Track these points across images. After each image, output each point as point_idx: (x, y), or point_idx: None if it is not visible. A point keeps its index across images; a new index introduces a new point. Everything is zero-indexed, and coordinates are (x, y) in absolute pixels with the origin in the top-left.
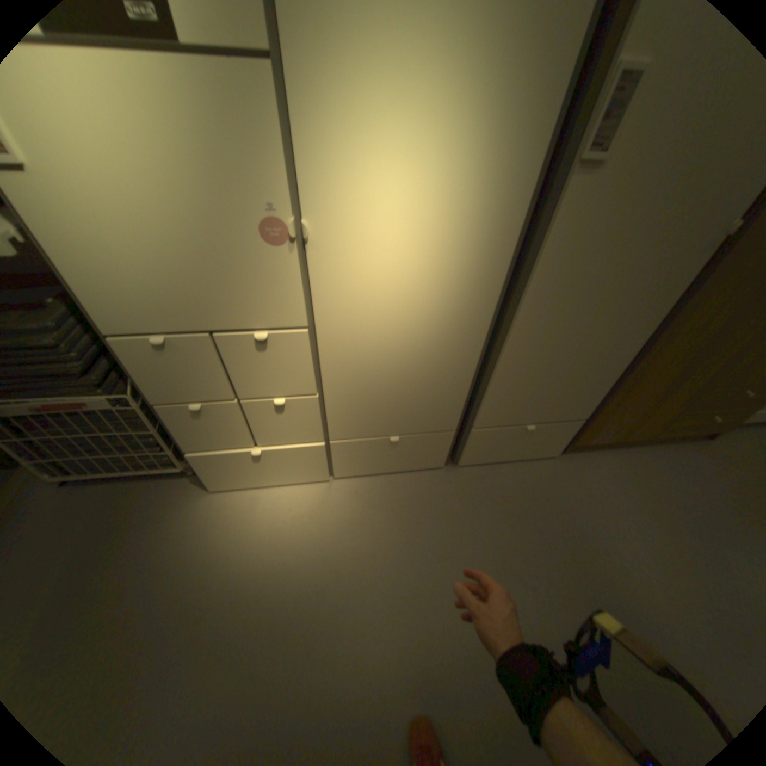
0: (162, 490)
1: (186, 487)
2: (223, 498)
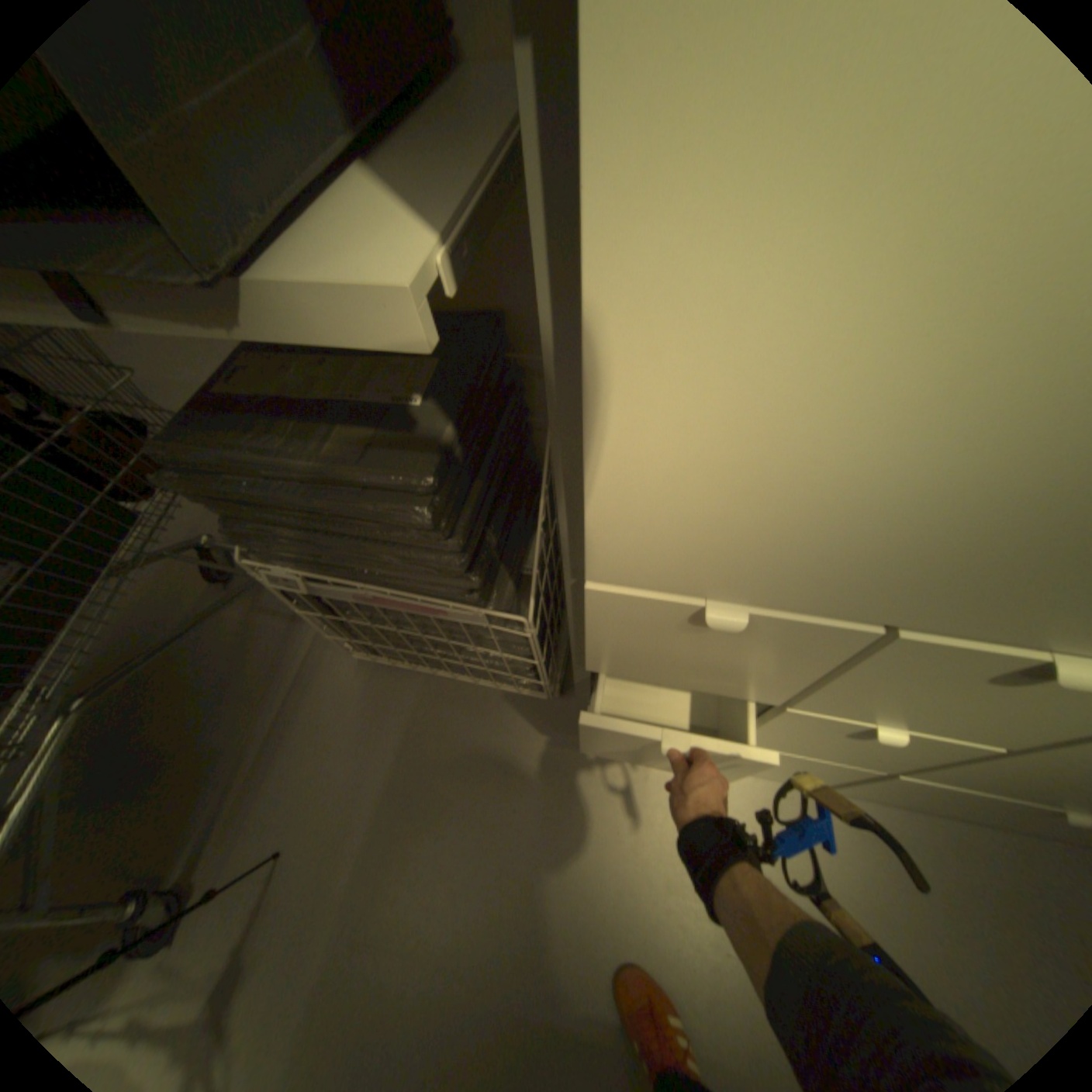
0: (507, 709)
1: (545, 717)
2: (608, 761)
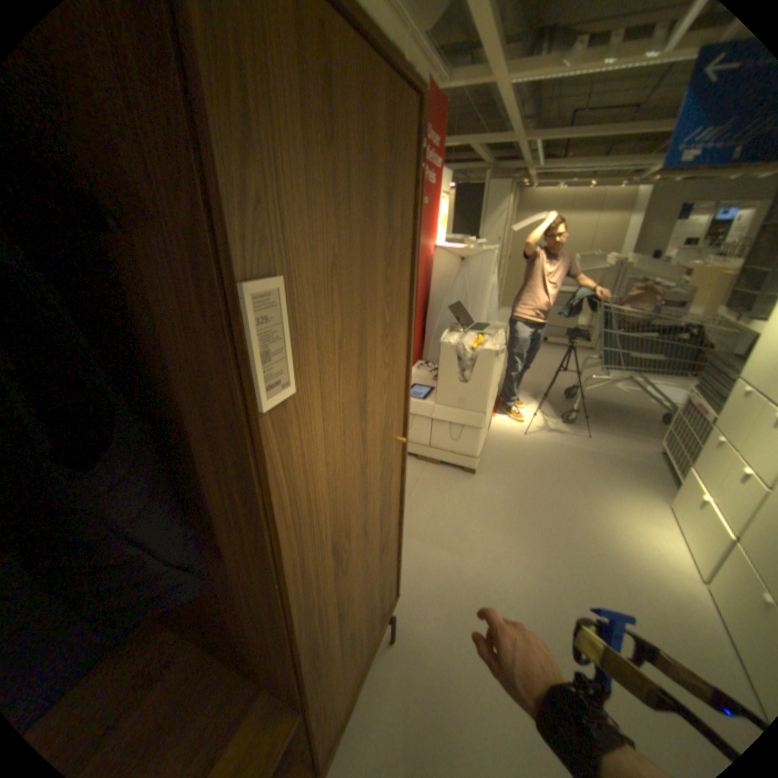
0: (670, 488)
1: (675, 499)
2: (669, 514)
